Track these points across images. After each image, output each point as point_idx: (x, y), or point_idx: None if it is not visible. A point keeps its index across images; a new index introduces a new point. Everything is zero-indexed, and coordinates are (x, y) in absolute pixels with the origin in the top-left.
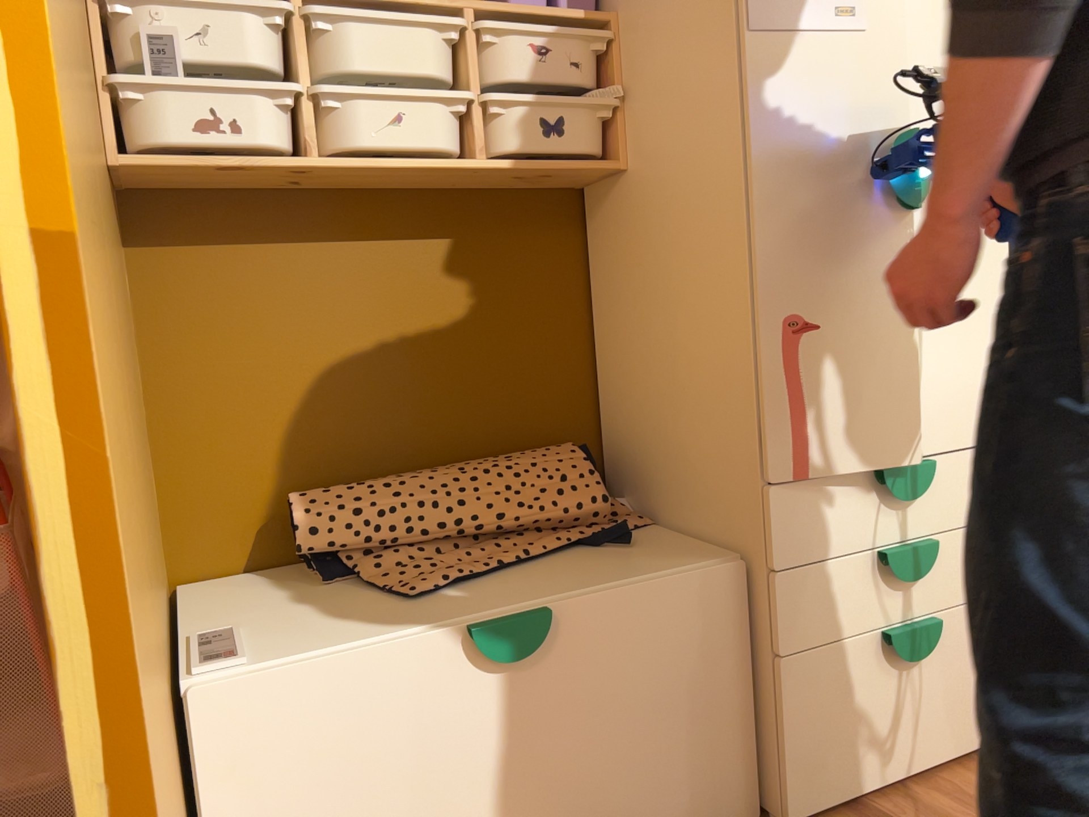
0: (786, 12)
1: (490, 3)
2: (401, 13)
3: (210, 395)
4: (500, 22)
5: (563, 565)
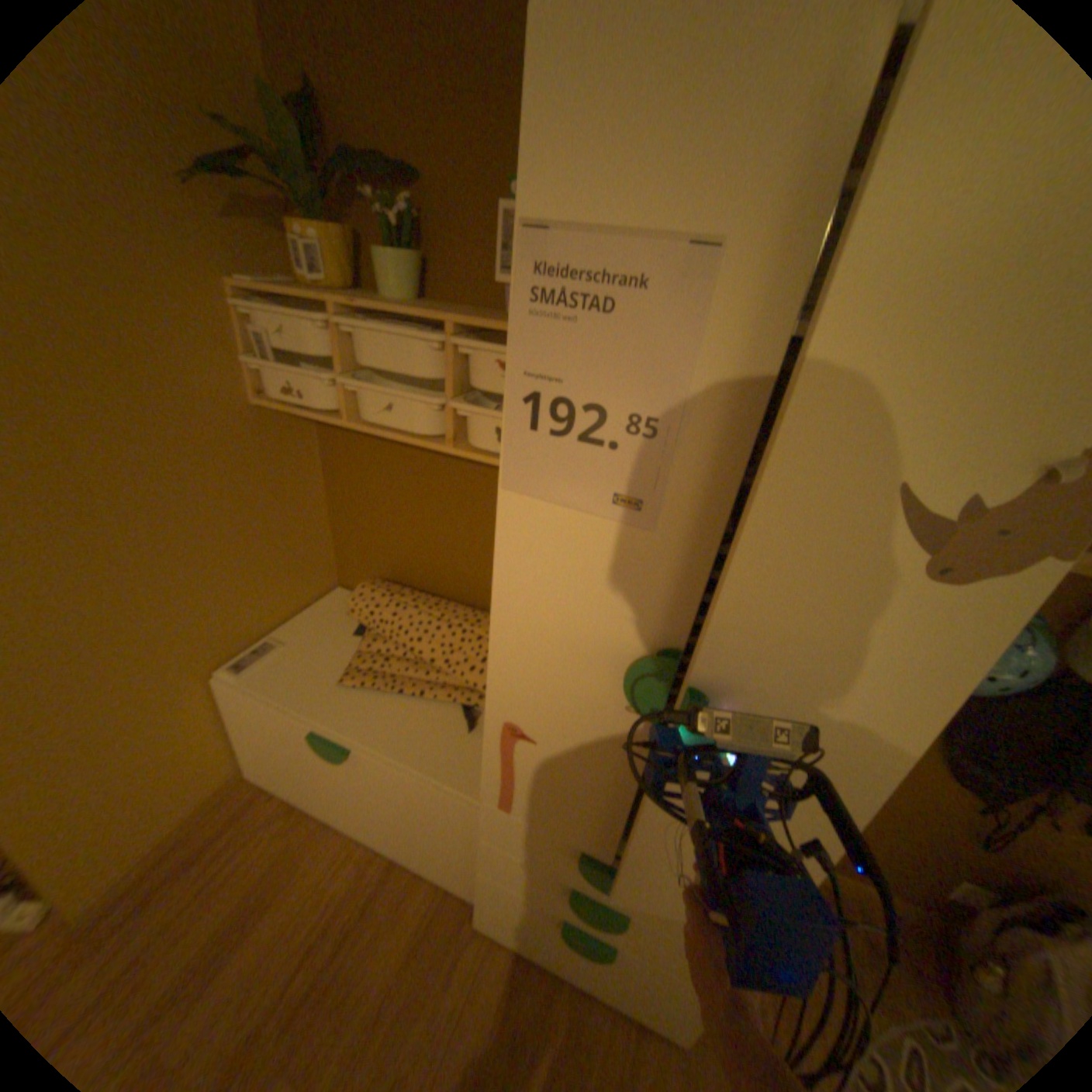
0: (557, 478)
1: (468, 317)
2: (394, 324)
3: (354, 511)
4: (463, 343)
5: (426, 716)
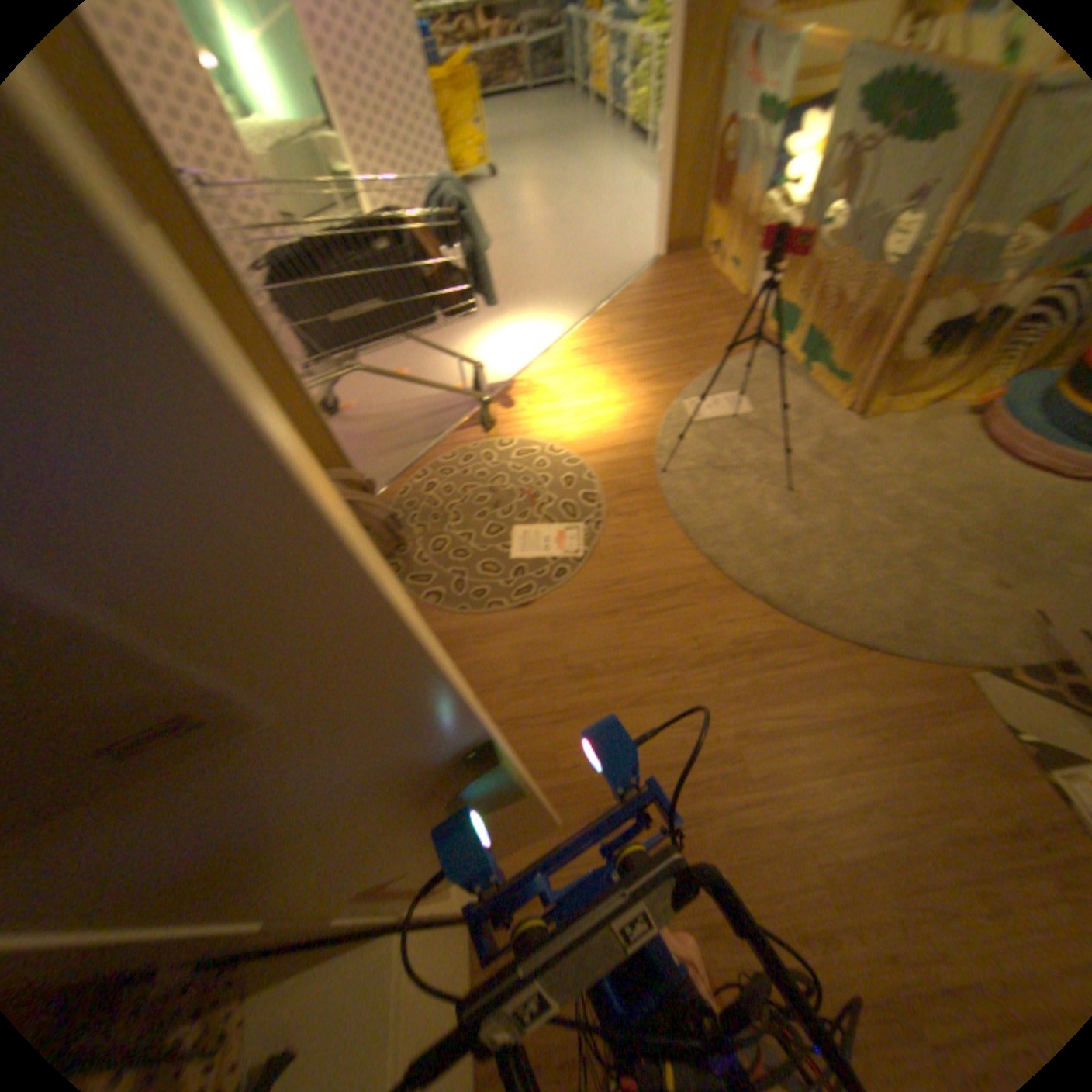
0: None
1: None
2: None
3: None
4: None
5: None
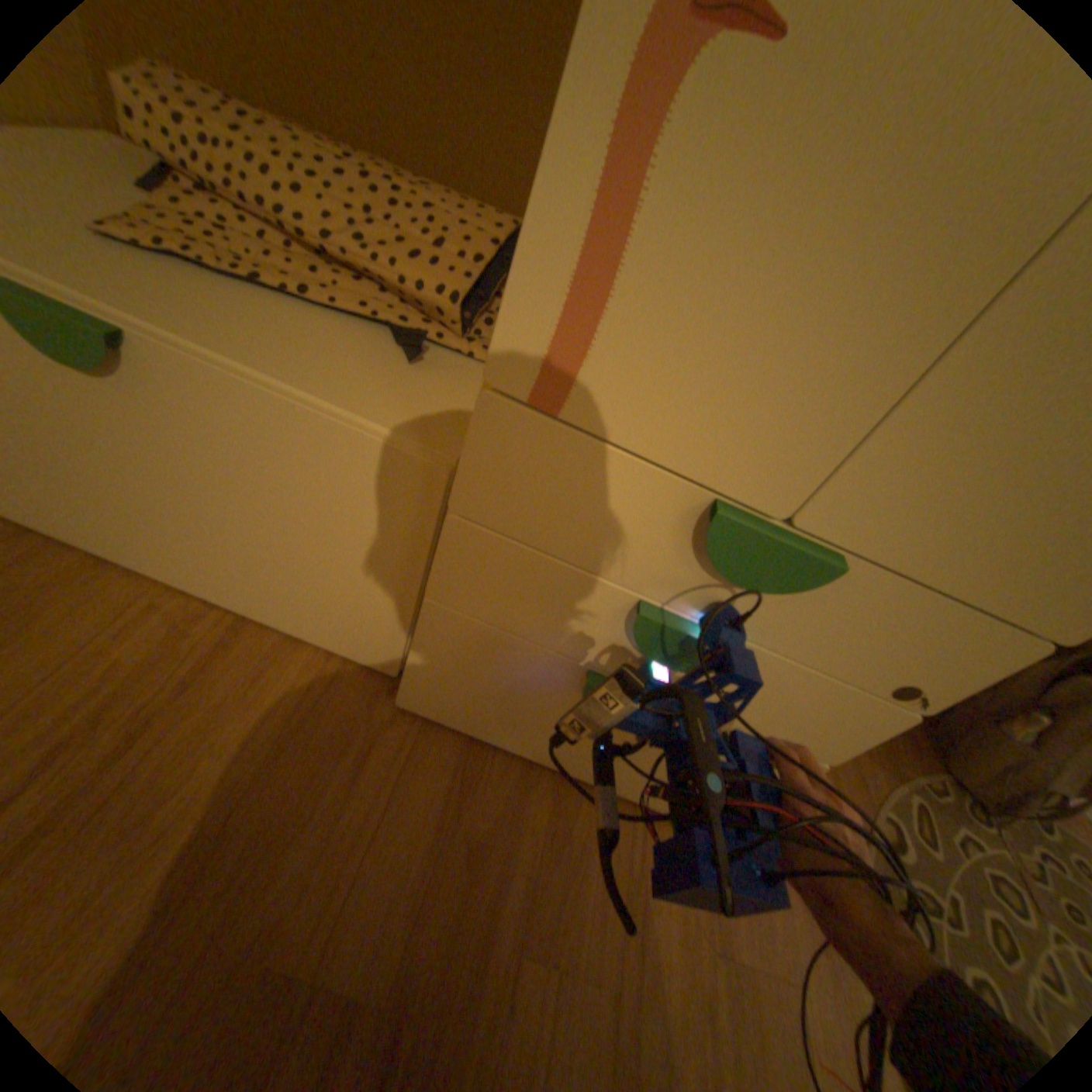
0: None
1: None
2: None
3: None
4: None
5: (313, 322)
